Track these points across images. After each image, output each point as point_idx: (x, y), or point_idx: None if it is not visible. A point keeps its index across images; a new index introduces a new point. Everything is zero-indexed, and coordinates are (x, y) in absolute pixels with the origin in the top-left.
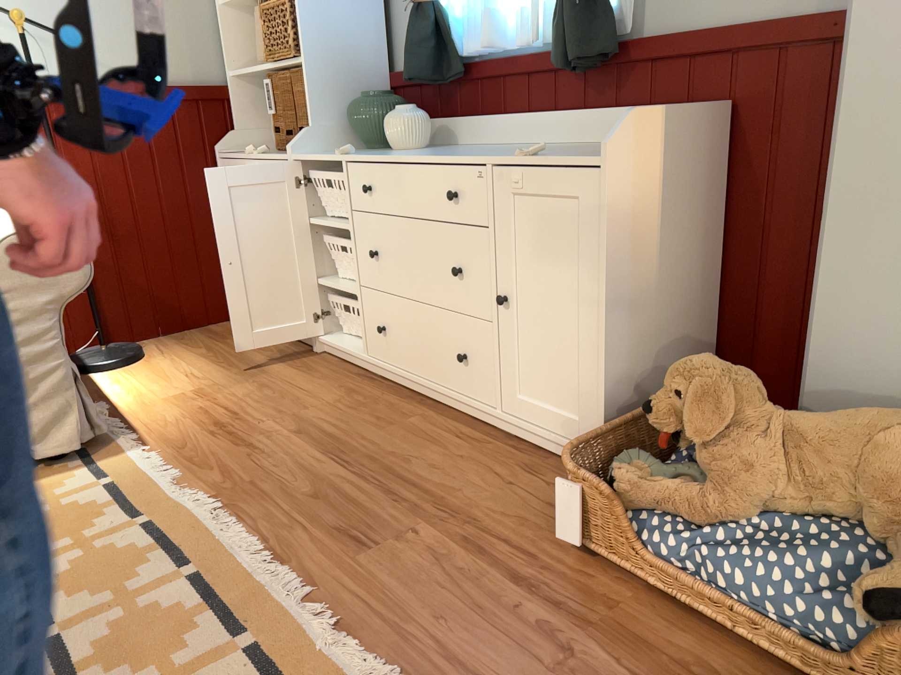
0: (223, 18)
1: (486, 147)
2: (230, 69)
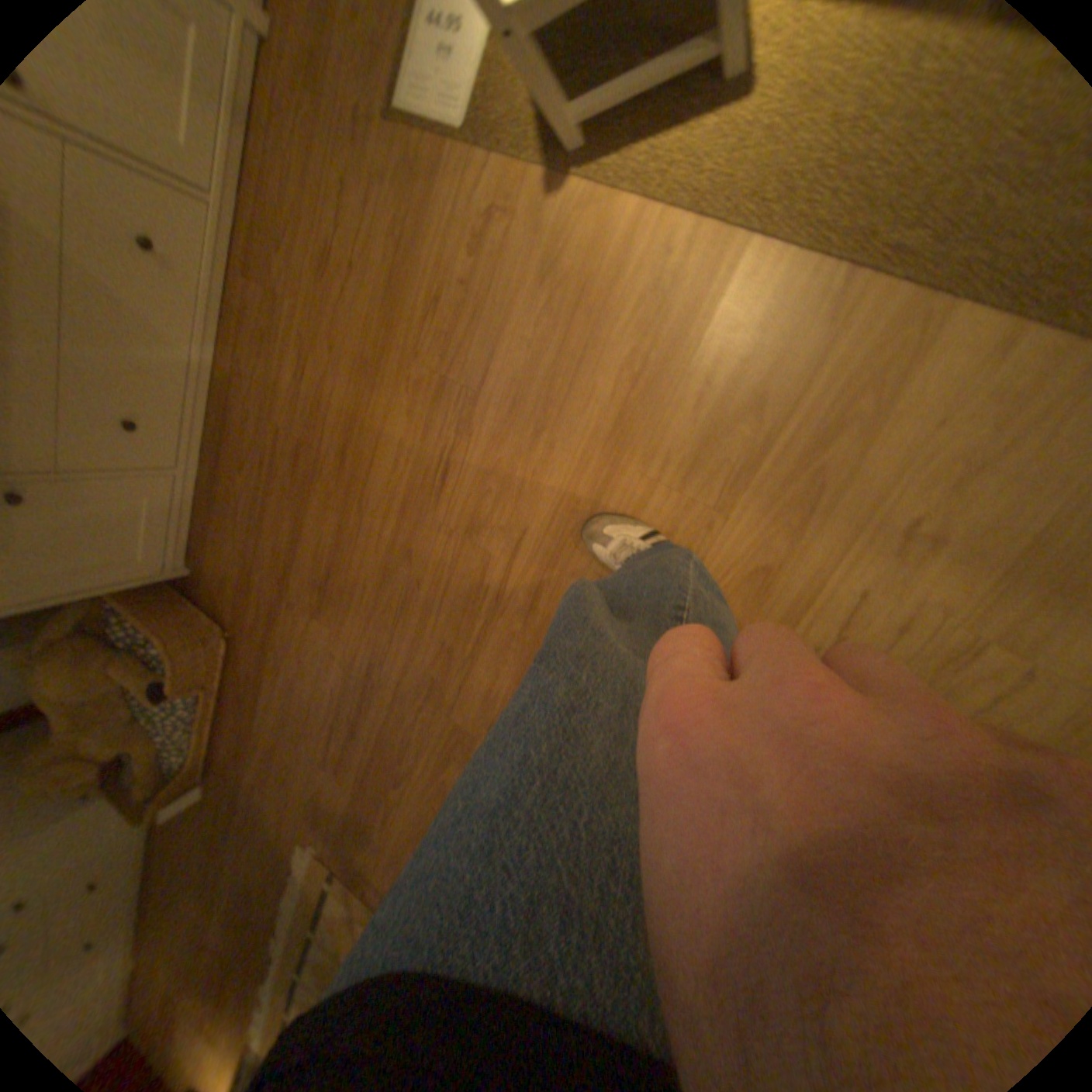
0: None
1: None
2: None
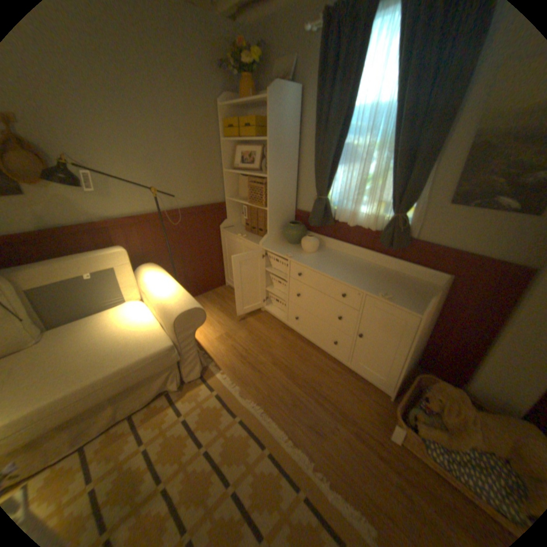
0: (225, 175)
1: (342, 256)
2: (227, 195)
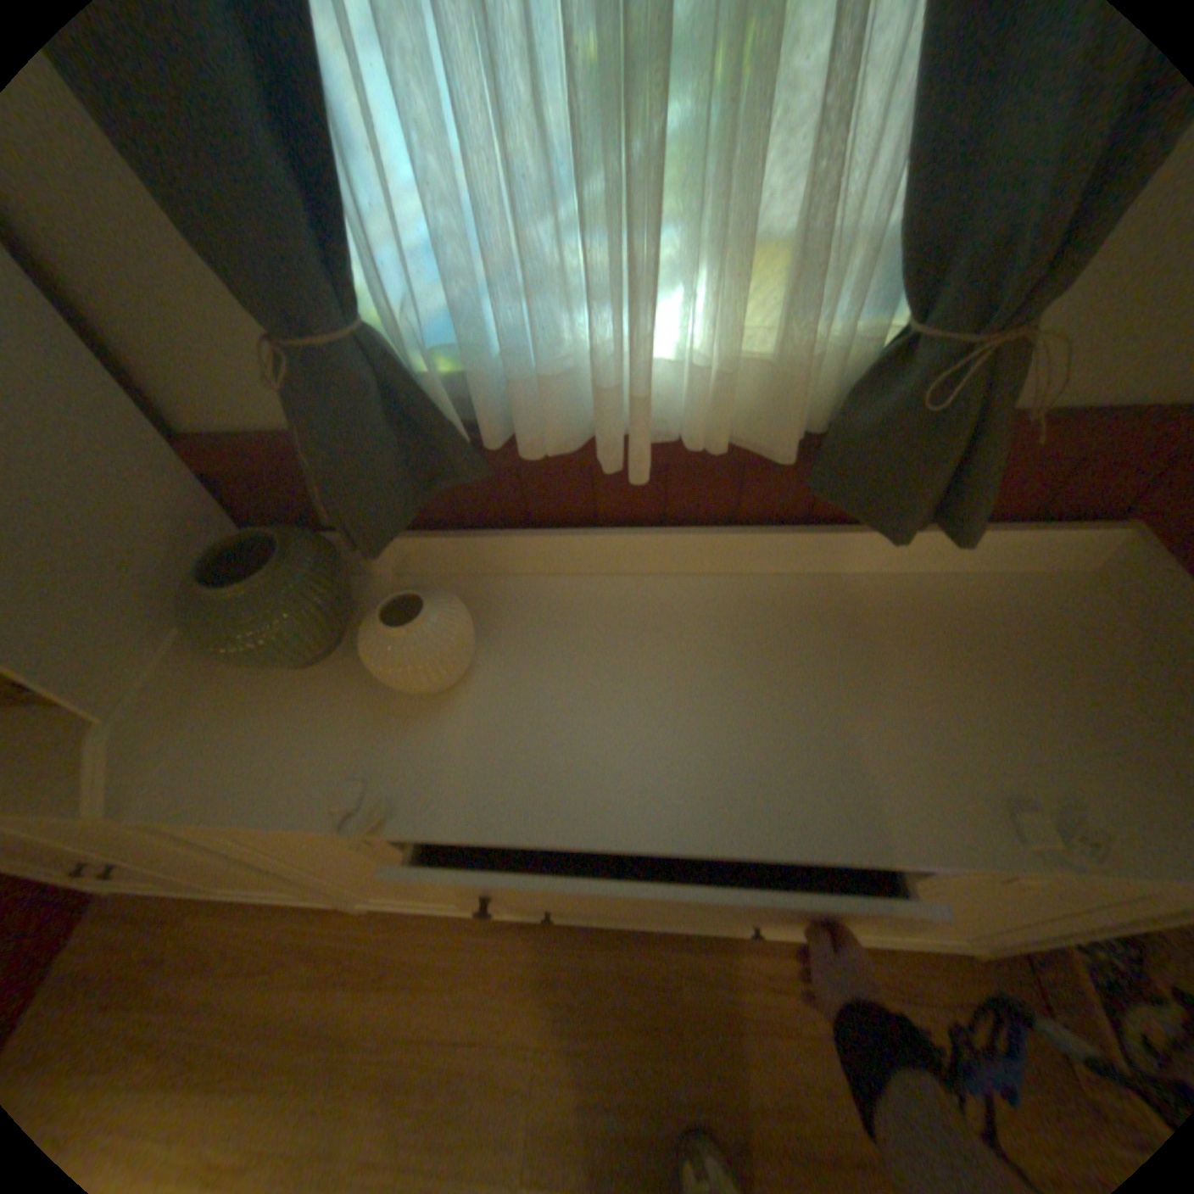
0: None
1: (609, 603)
2: None
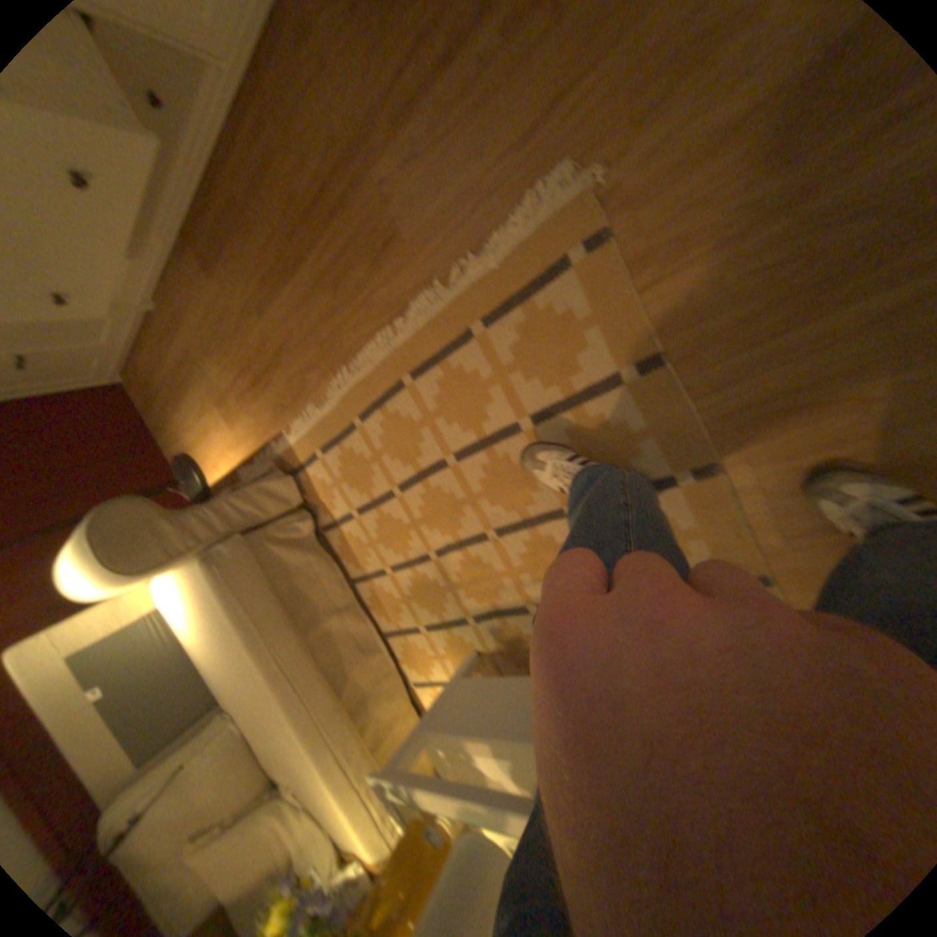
0: None
1: None
2: None
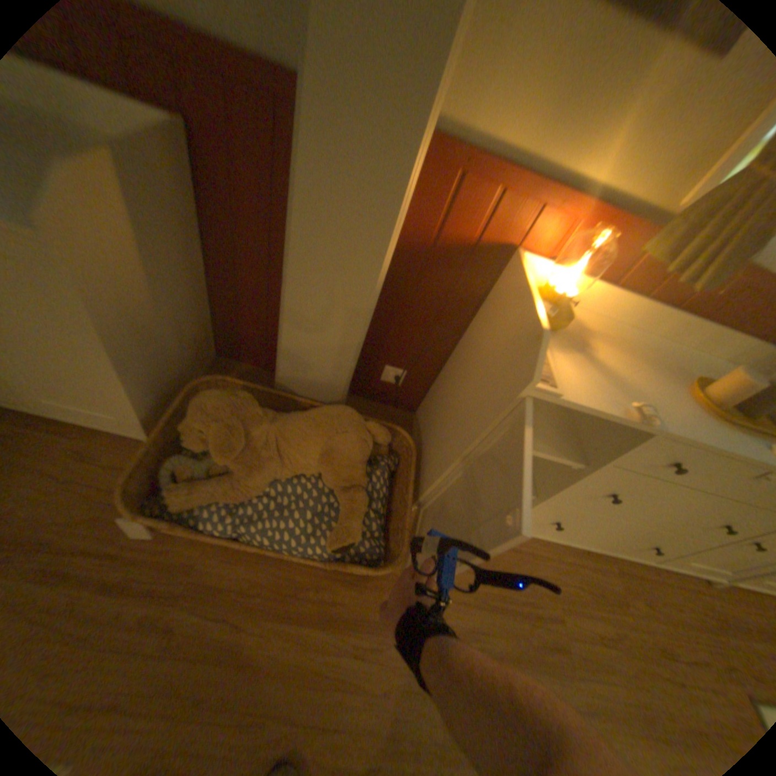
0: None
1: None
2: None
